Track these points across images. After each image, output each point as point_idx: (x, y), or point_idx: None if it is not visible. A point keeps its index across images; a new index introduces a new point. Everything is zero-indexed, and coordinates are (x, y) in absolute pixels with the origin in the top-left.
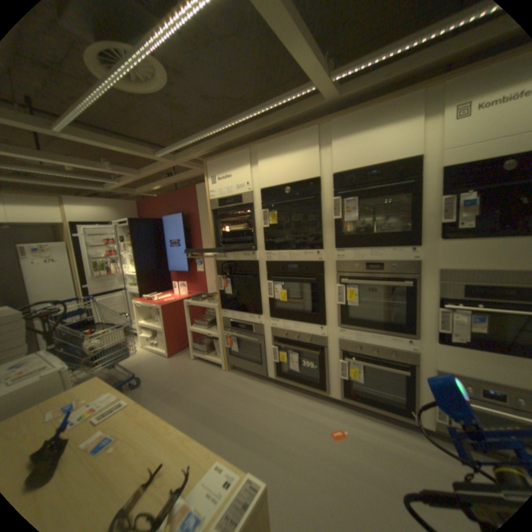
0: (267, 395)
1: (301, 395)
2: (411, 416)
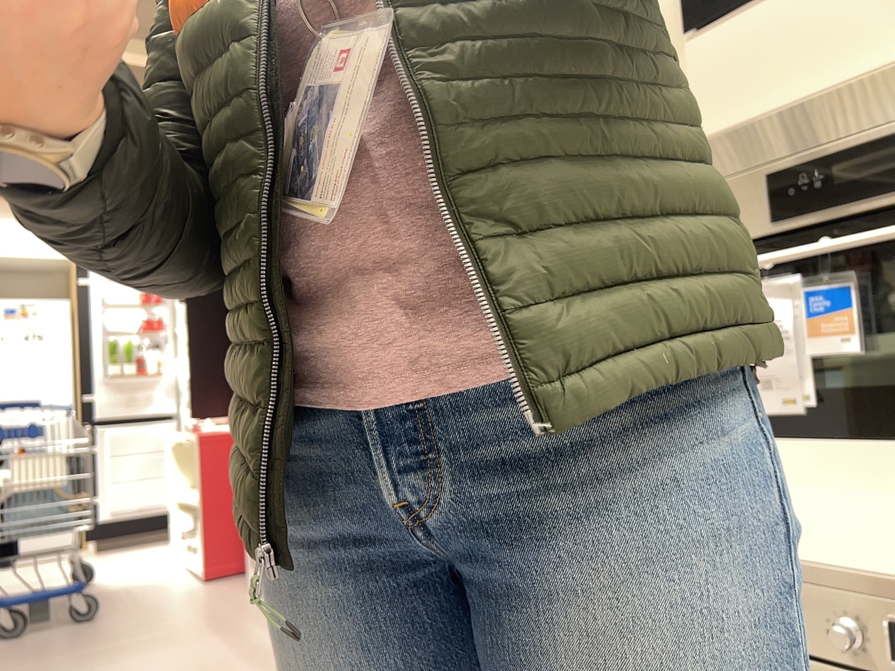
0: None
1: None
2: None
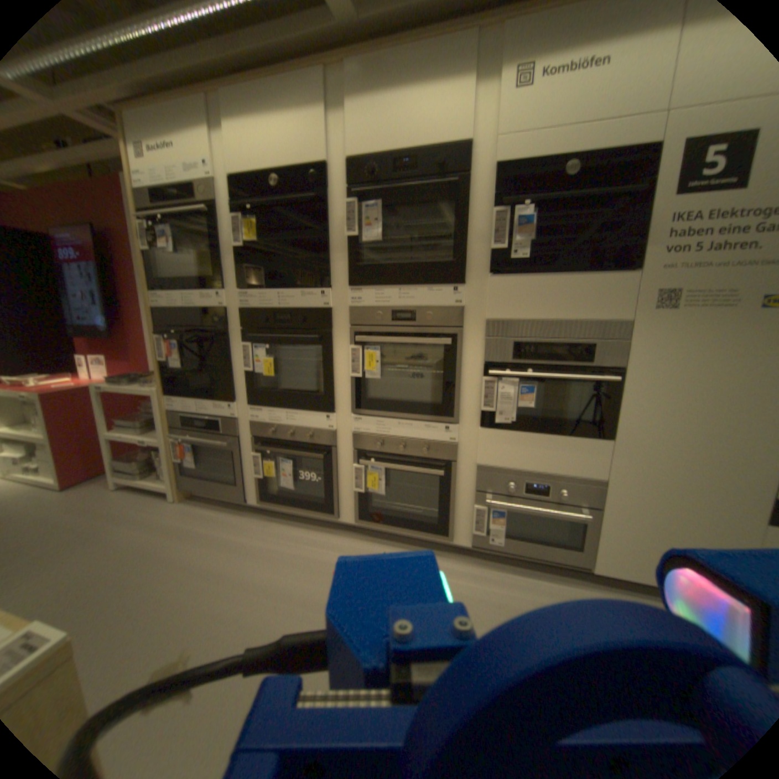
0: (242, 529)
1: (298, 524)
2: (442, 530)
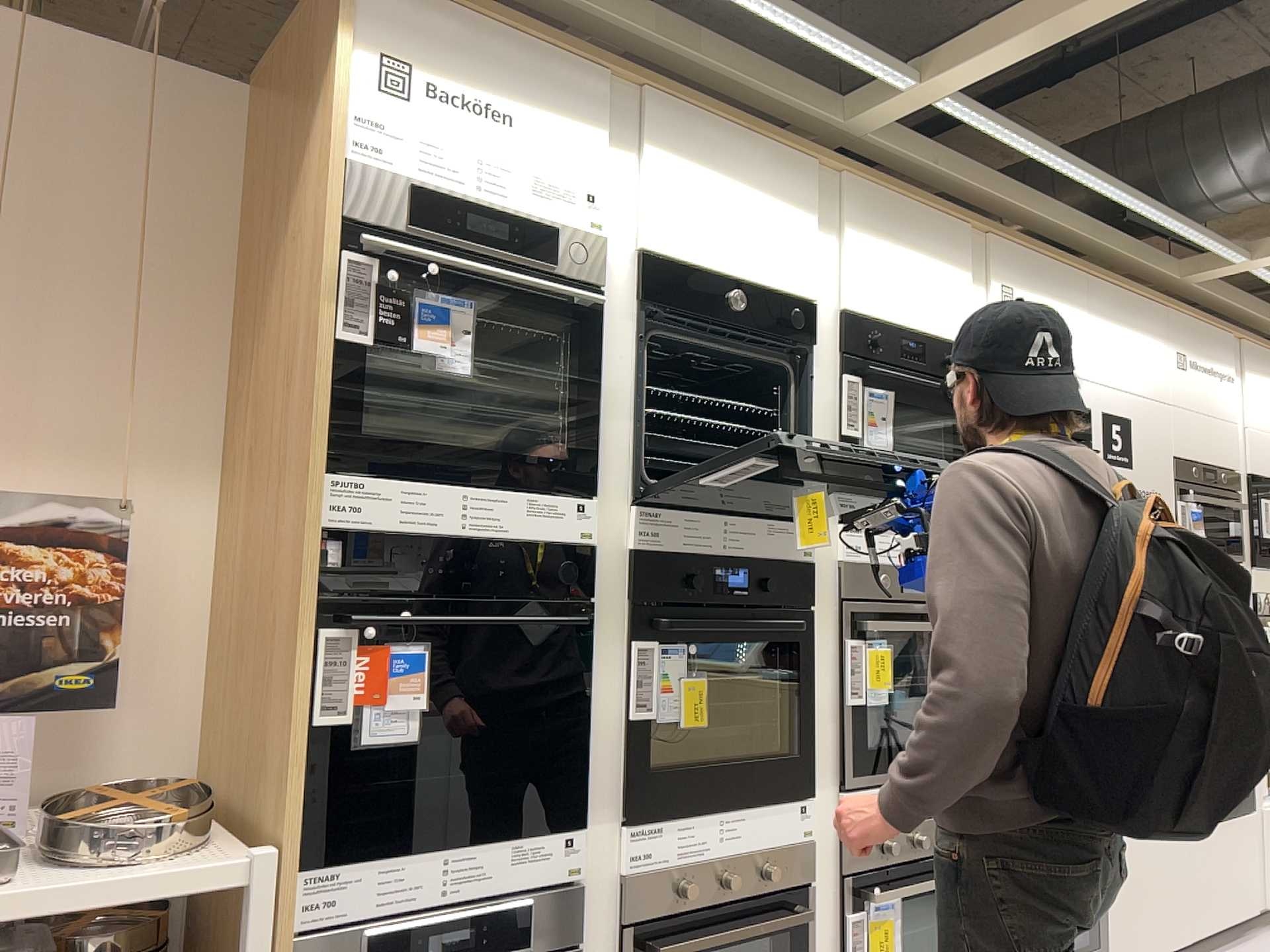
0: None
1: None
2: None
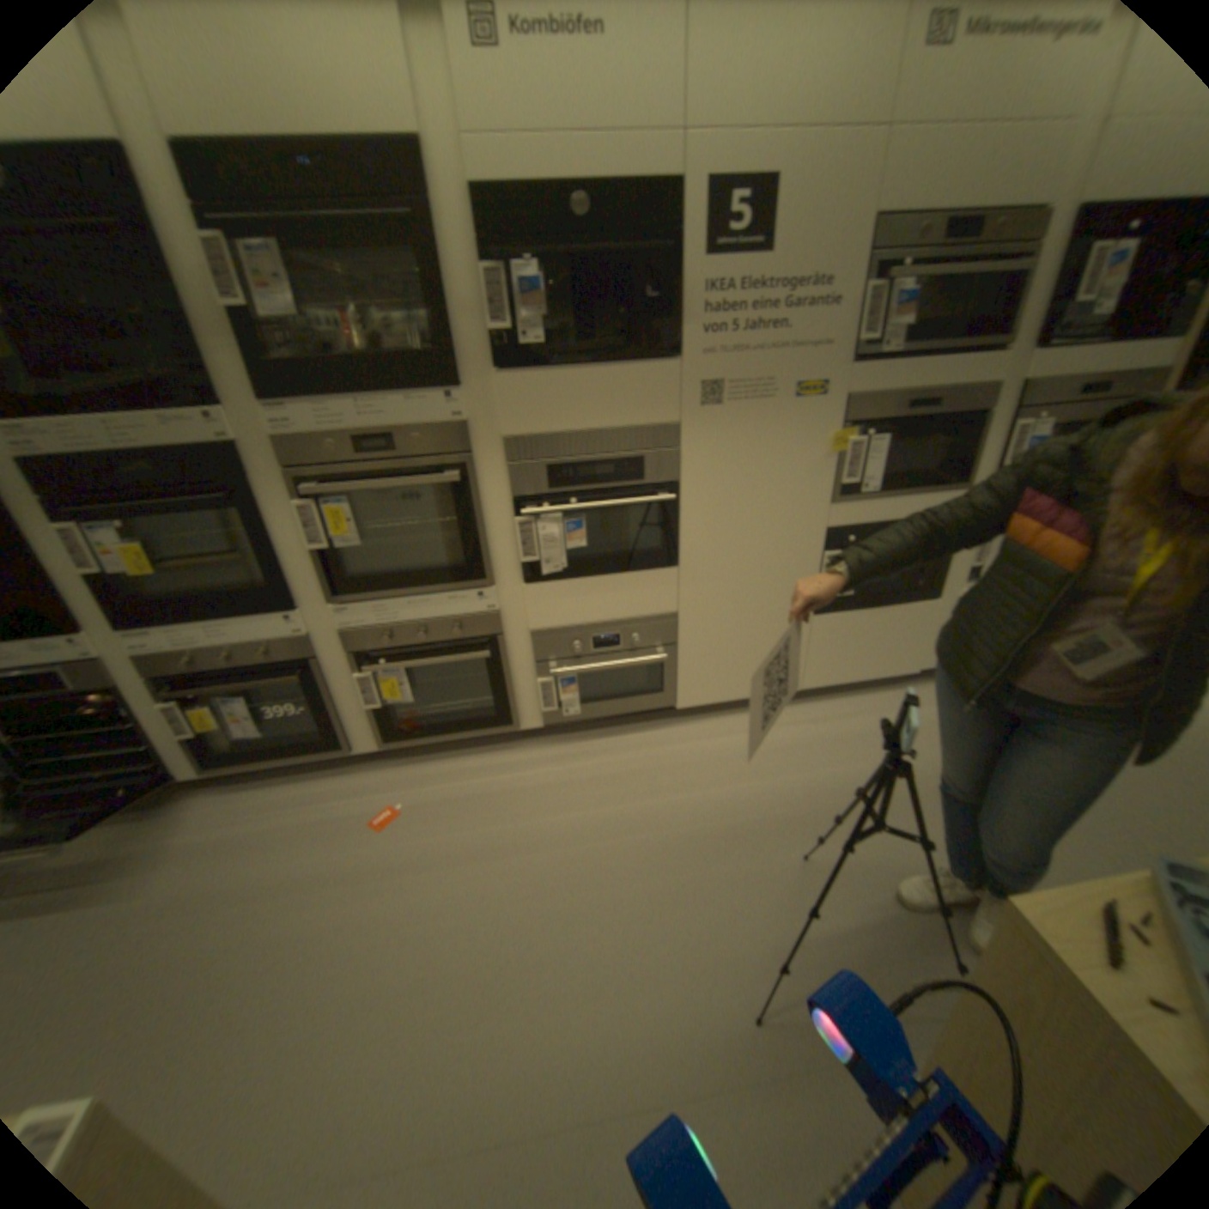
0: (185, 825)
1: (285, 782)
2: (503, 721)
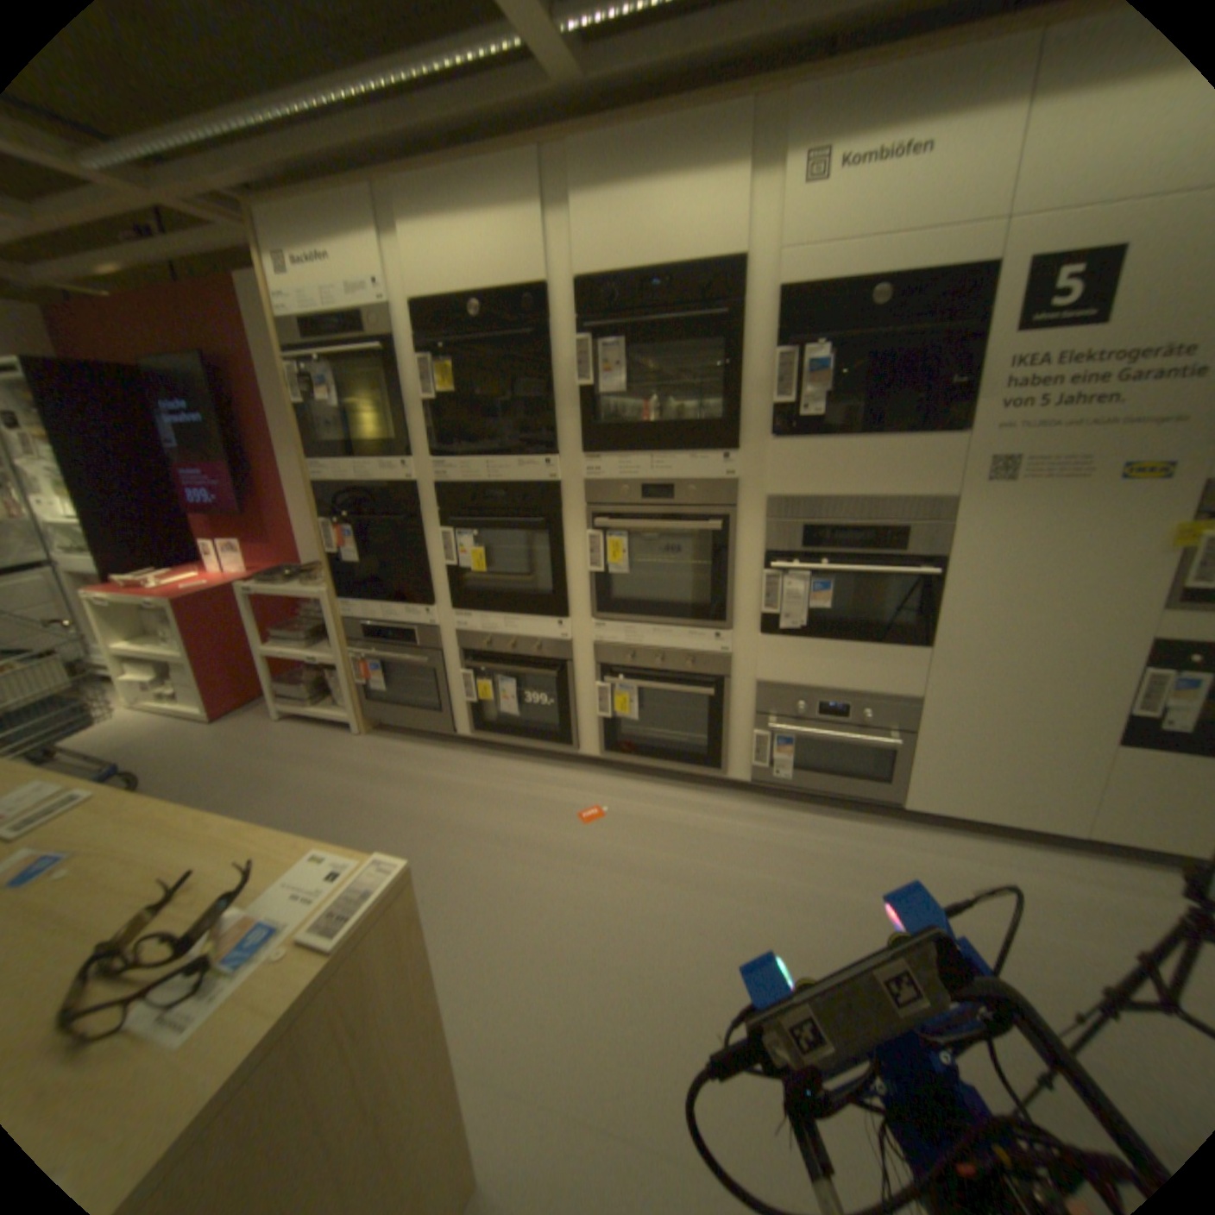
0: (457, 769)
1: (527, 761)
2: (714, 764)
